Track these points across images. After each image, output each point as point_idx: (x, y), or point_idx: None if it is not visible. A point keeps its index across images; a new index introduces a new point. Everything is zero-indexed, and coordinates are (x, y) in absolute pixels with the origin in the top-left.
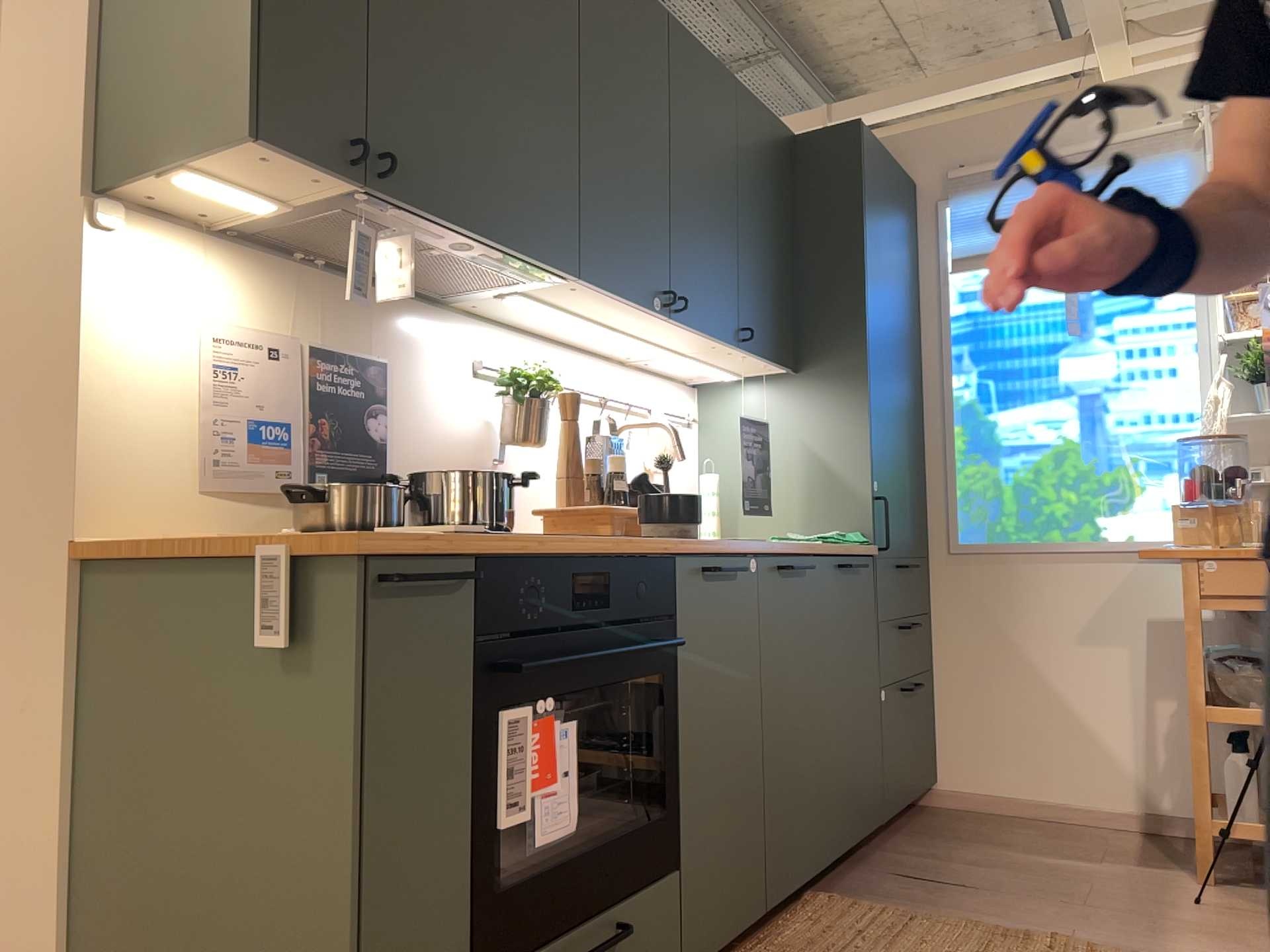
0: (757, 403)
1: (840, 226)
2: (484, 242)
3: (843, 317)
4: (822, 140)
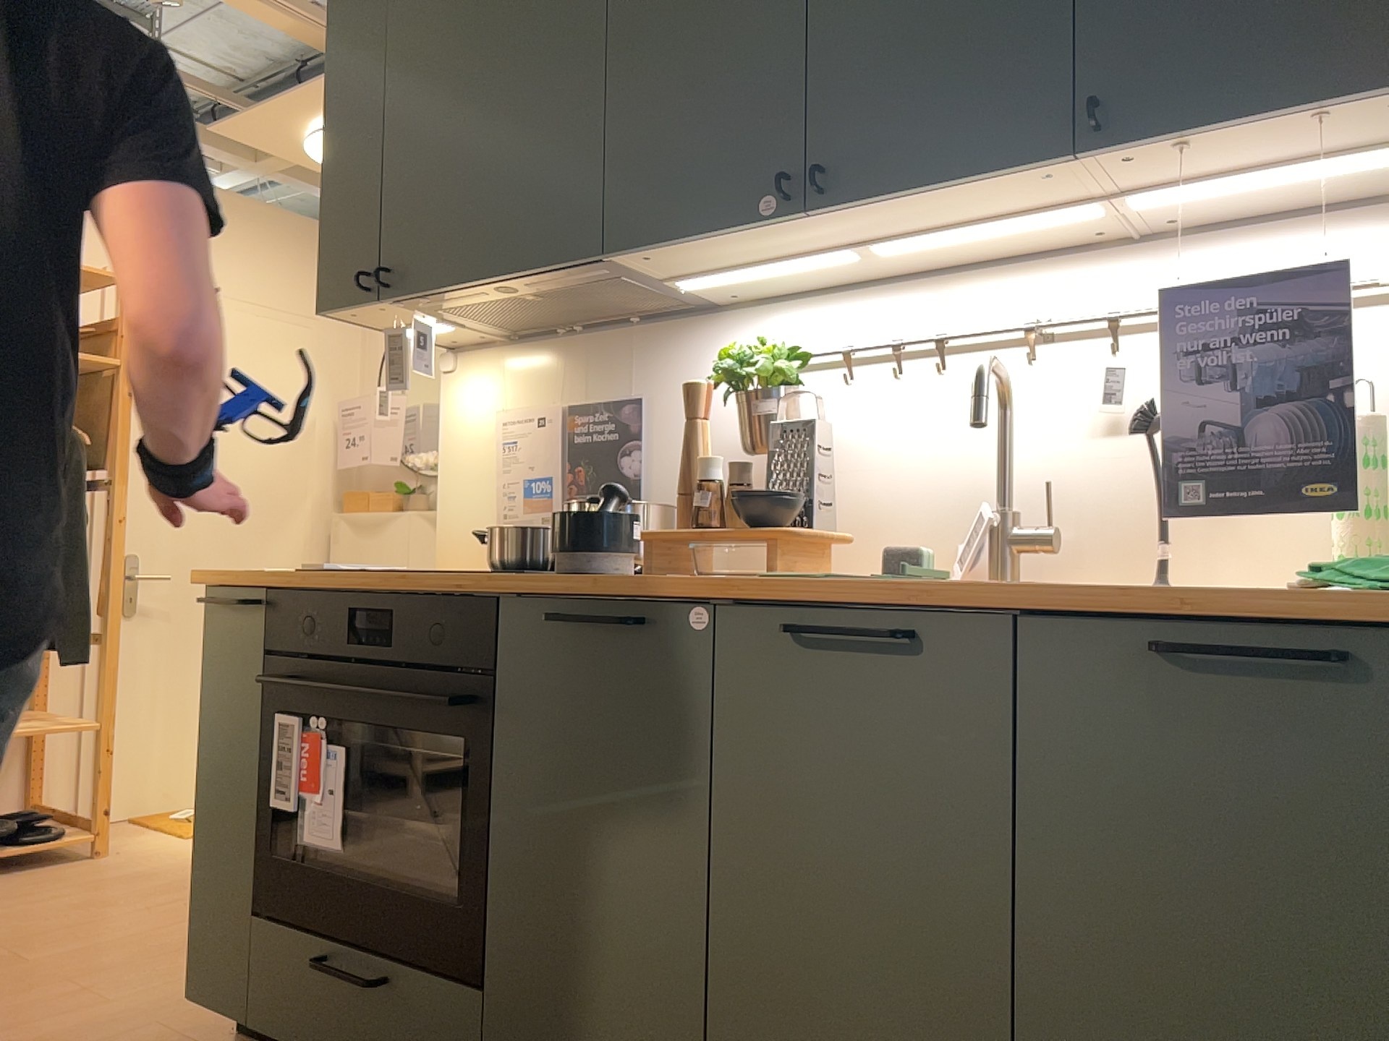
0: None
1: None
2: (494, 282)
3: None
4: None
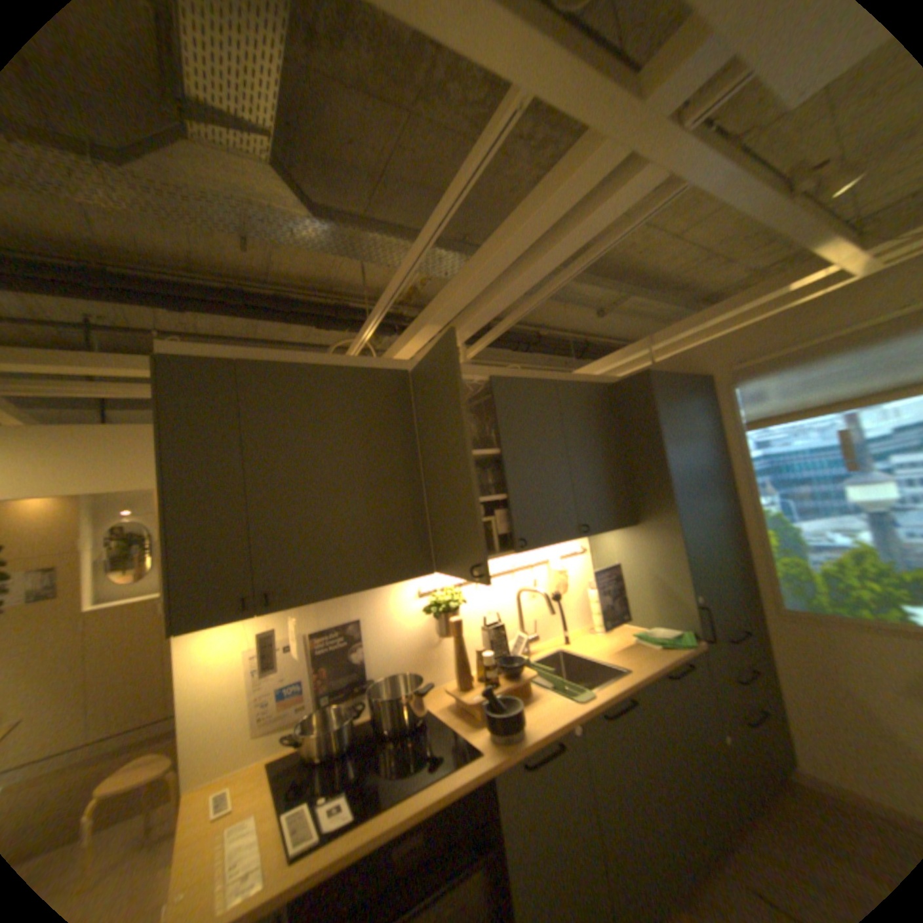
0: (617, 541)
1: (647, 435)
2: (358, 592)
3: (659, 492)
4: (628, 383)
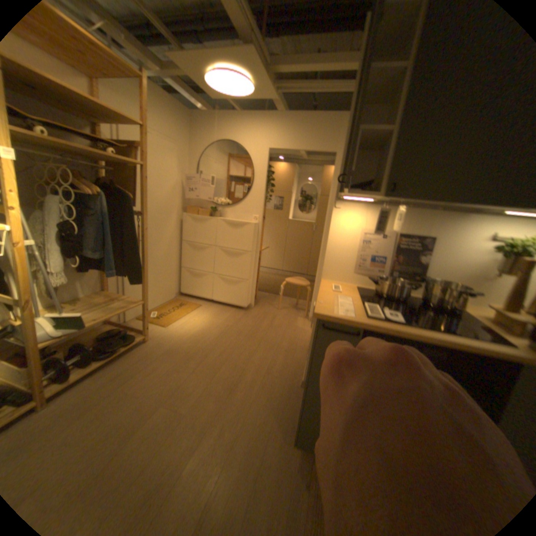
0: None
1: None
2: (455, 203)
3: None
4: None
